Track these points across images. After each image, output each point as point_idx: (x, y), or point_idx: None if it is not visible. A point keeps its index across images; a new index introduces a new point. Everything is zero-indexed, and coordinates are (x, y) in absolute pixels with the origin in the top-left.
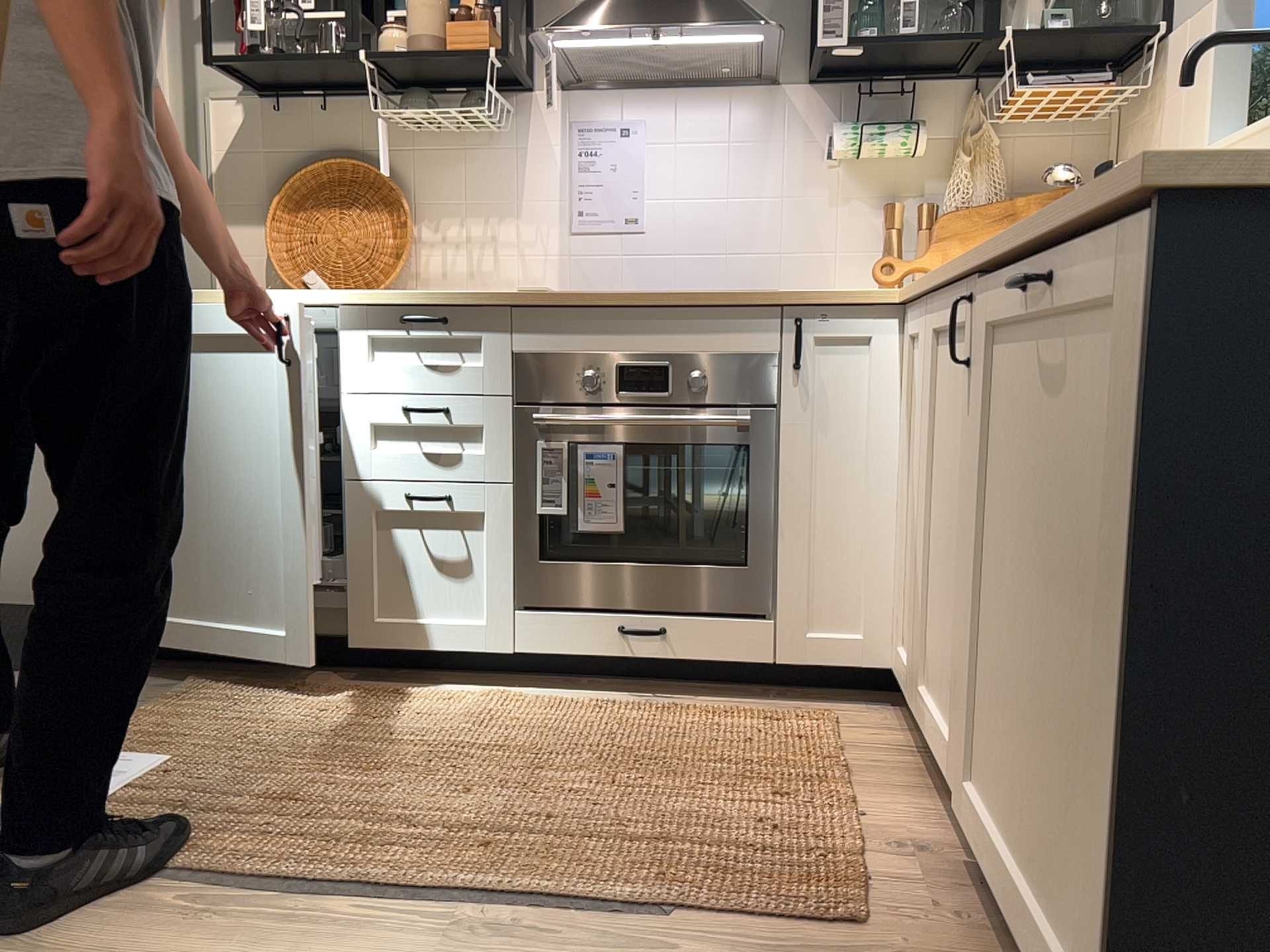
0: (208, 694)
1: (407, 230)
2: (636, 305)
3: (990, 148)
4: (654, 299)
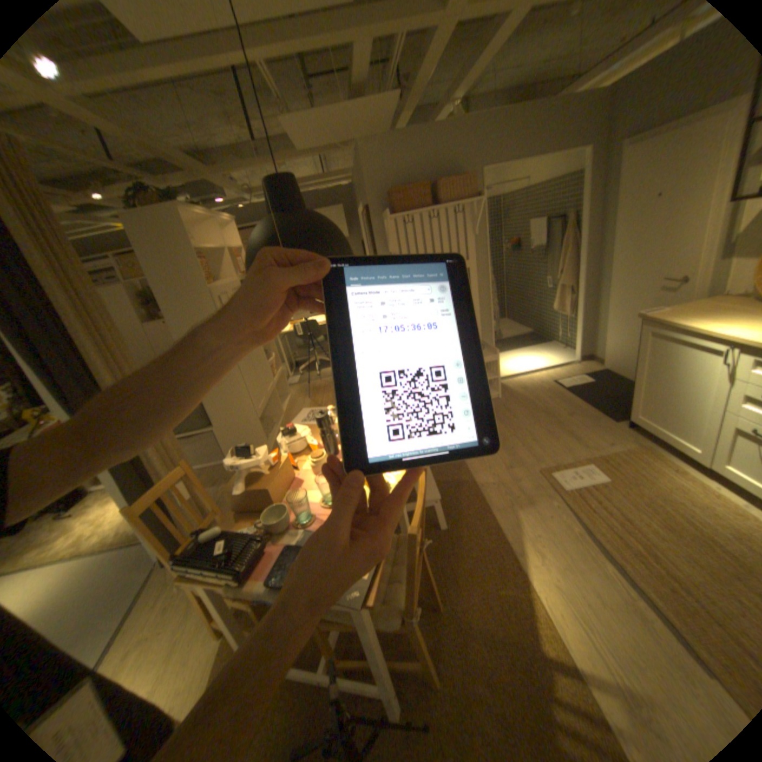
0: (650, 455)
1: None
2: None
3: None
4: None
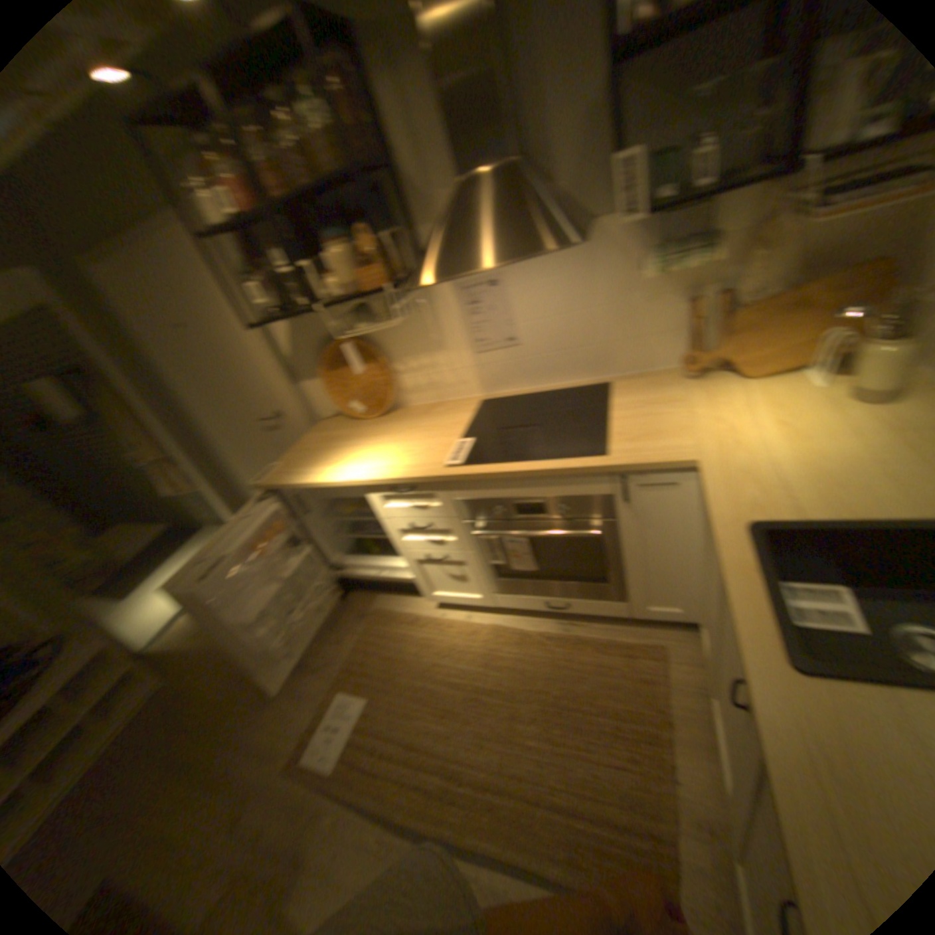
0: (373, 626)
1: (384, 373)
2: (511, 476)
3: (787, 233)
4: (521, 474)
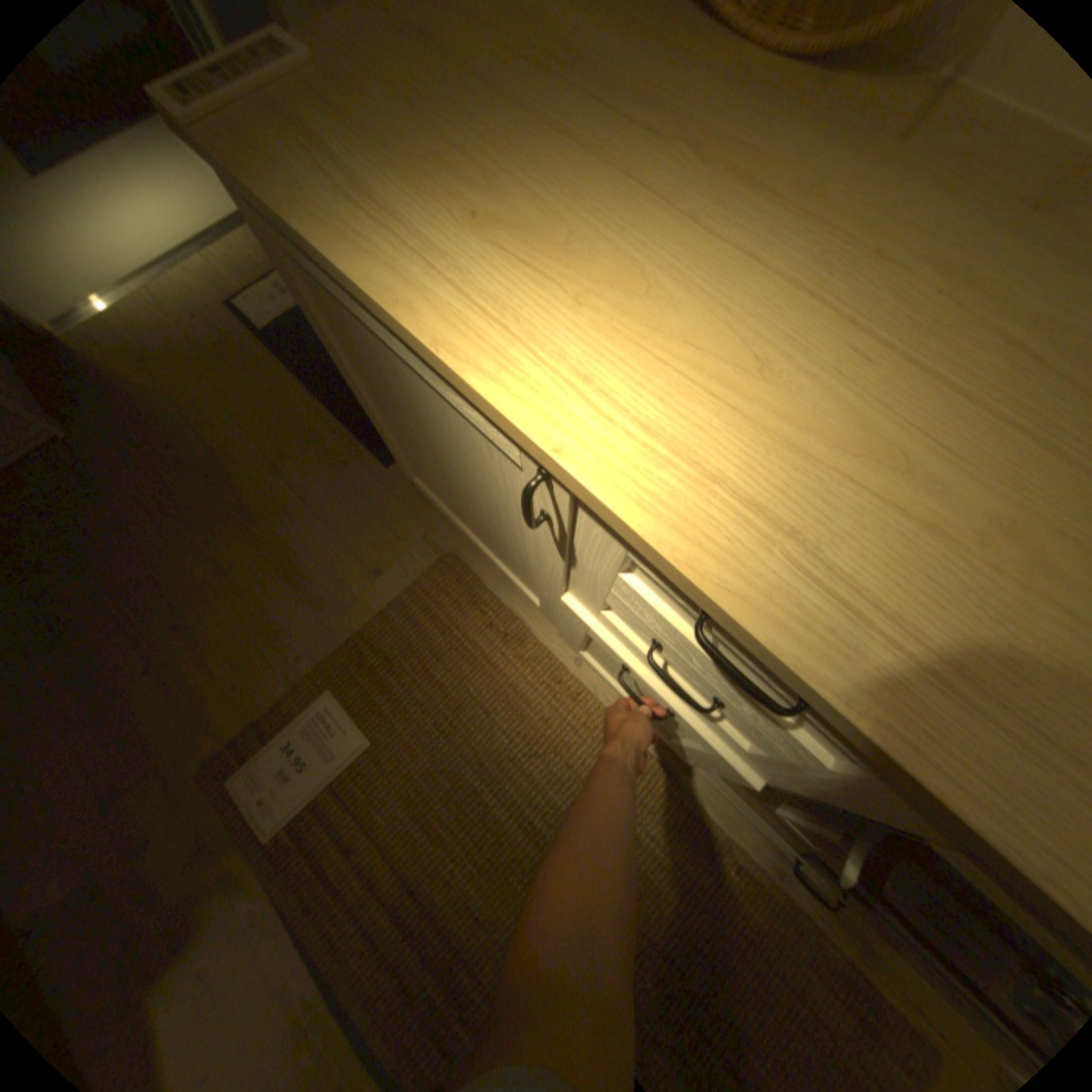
0: (454, 593)
1: None
2: None
3: None
4: None
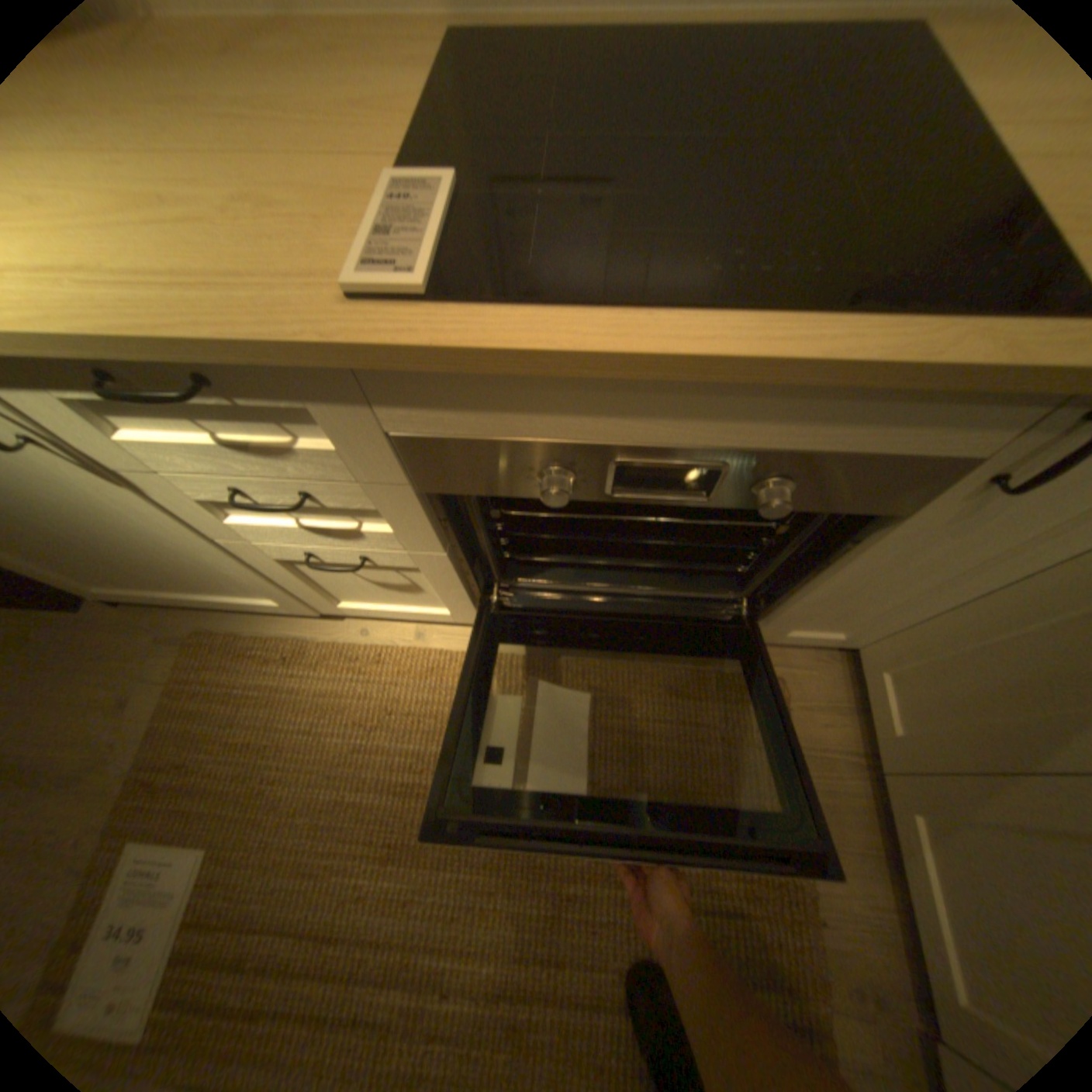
0: (211, 663)
1: None
2: (680, 373)
3: None
4: (732, 370)
